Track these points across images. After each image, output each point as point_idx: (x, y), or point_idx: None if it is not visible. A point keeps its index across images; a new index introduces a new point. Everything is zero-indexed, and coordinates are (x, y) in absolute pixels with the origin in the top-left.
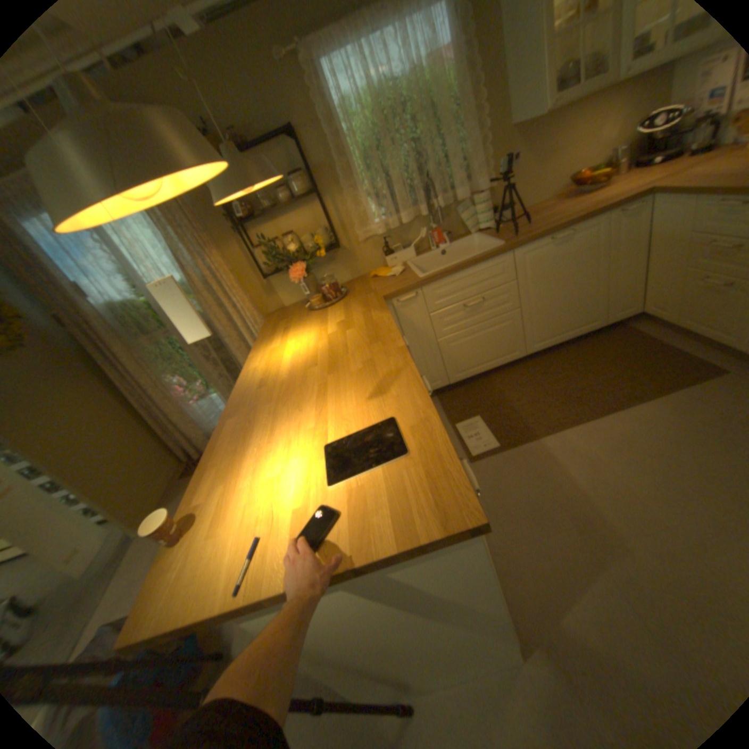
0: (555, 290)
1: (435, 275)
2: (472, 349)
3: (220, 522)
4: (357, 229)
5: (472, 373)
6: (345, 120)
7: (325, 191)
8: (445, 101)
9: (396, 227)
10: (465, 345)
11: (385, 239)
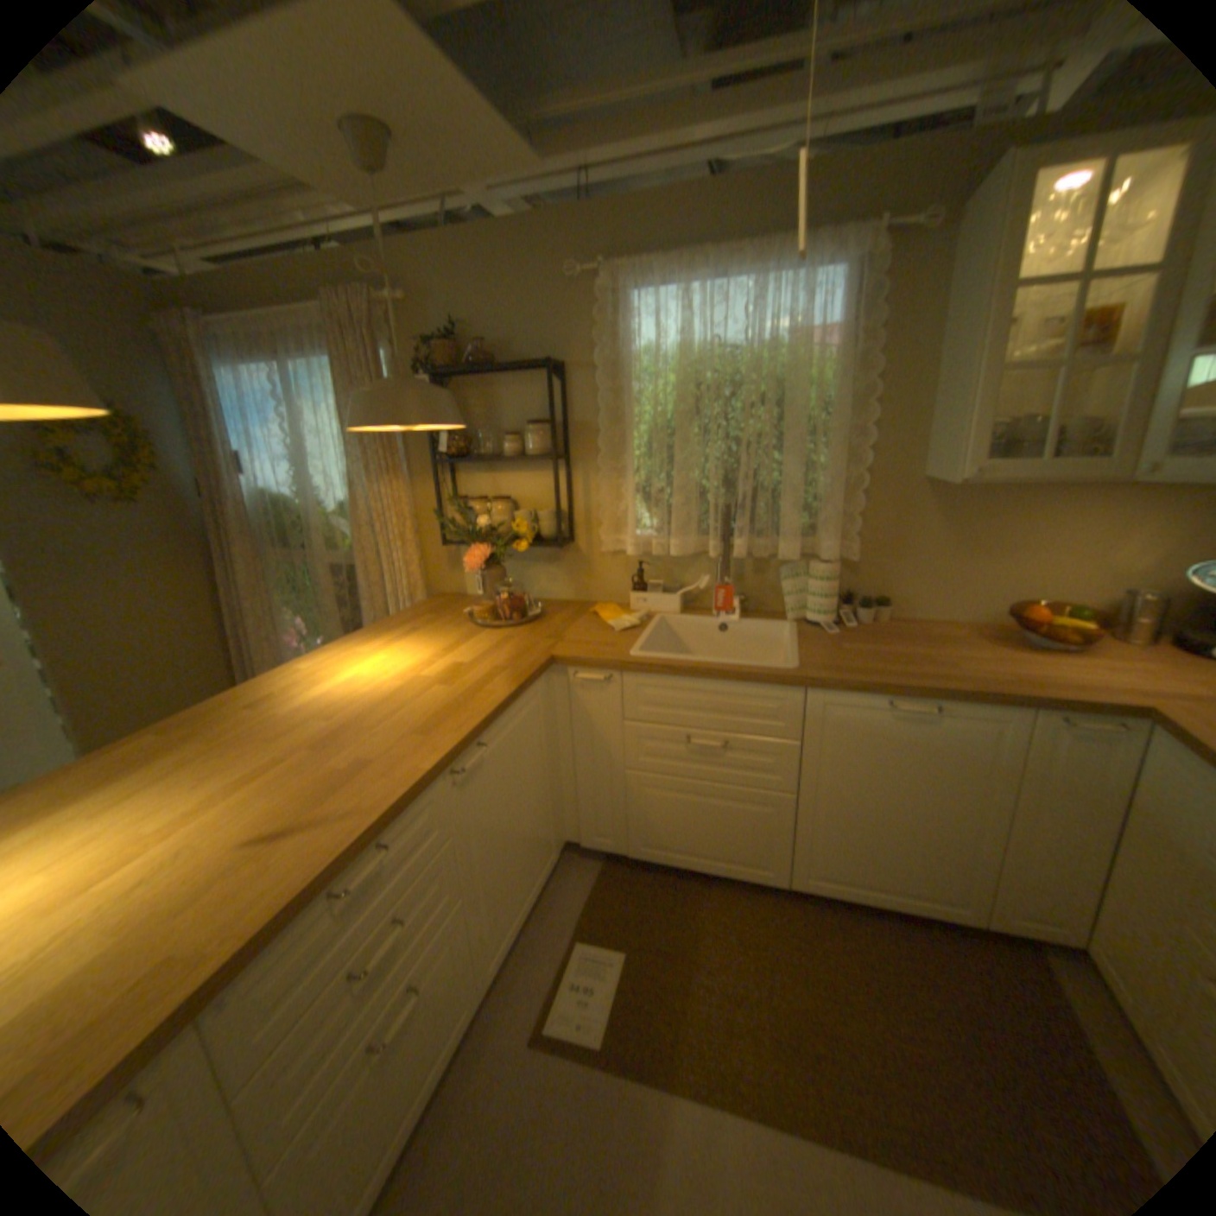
0: (878, 800)
1: (652, 662)
2: (683, 819)
3: None
4: (605, 530)
5: (672, 861)
6: (635, 377)
7: (580, 459)
8: (799, 401)
9: (661, 553)
10: (672, 805)
11: (641, 563)
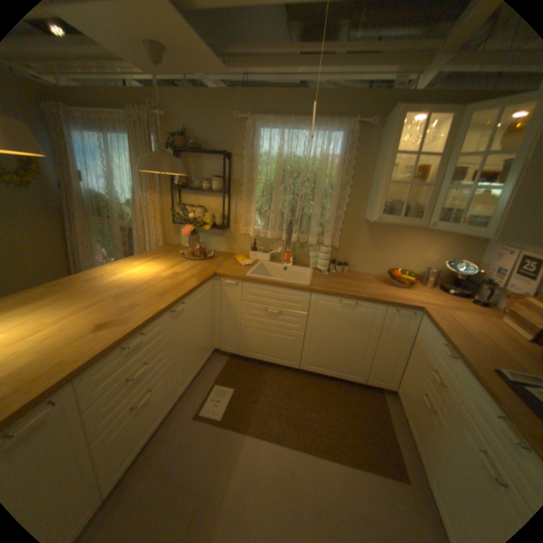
0: (332, 336)
1: (254, 279)
2: (261, 341)
3: None
4: (242, 225)
5: (256, 357)
6: (259, 164)
7: (234, 194)
8: (321, 183)
9: (264, 237)
10: (257, 335)
11: (256, 240)
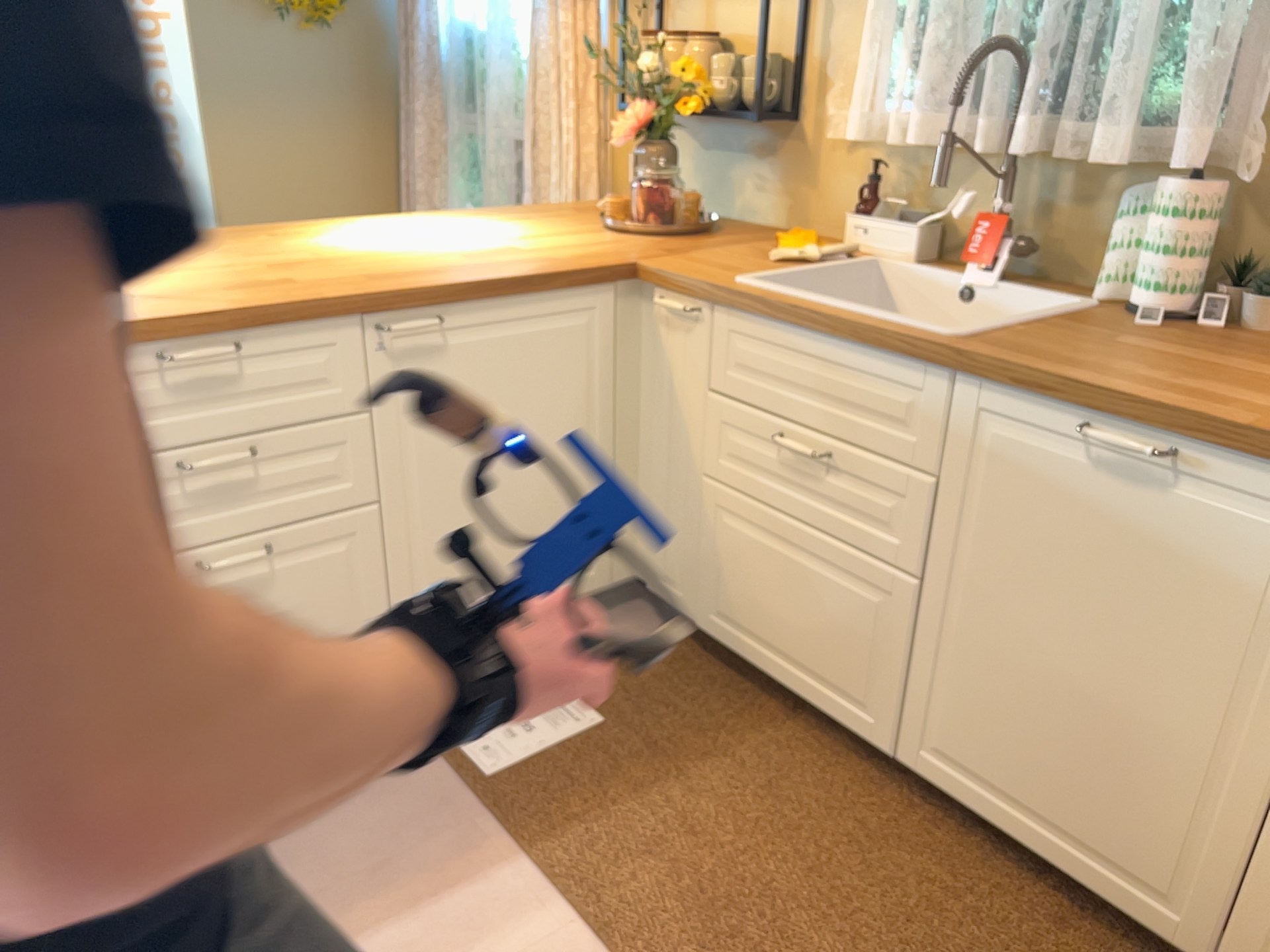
0: (1044, 625)
1: (751, 293)
2: (764, 579)
3: None
4: (837, 100)
5: (745, 648)
6: None
7: None
8: None
9: (902, 143)
10: (752, 551)
11: (878, 164)
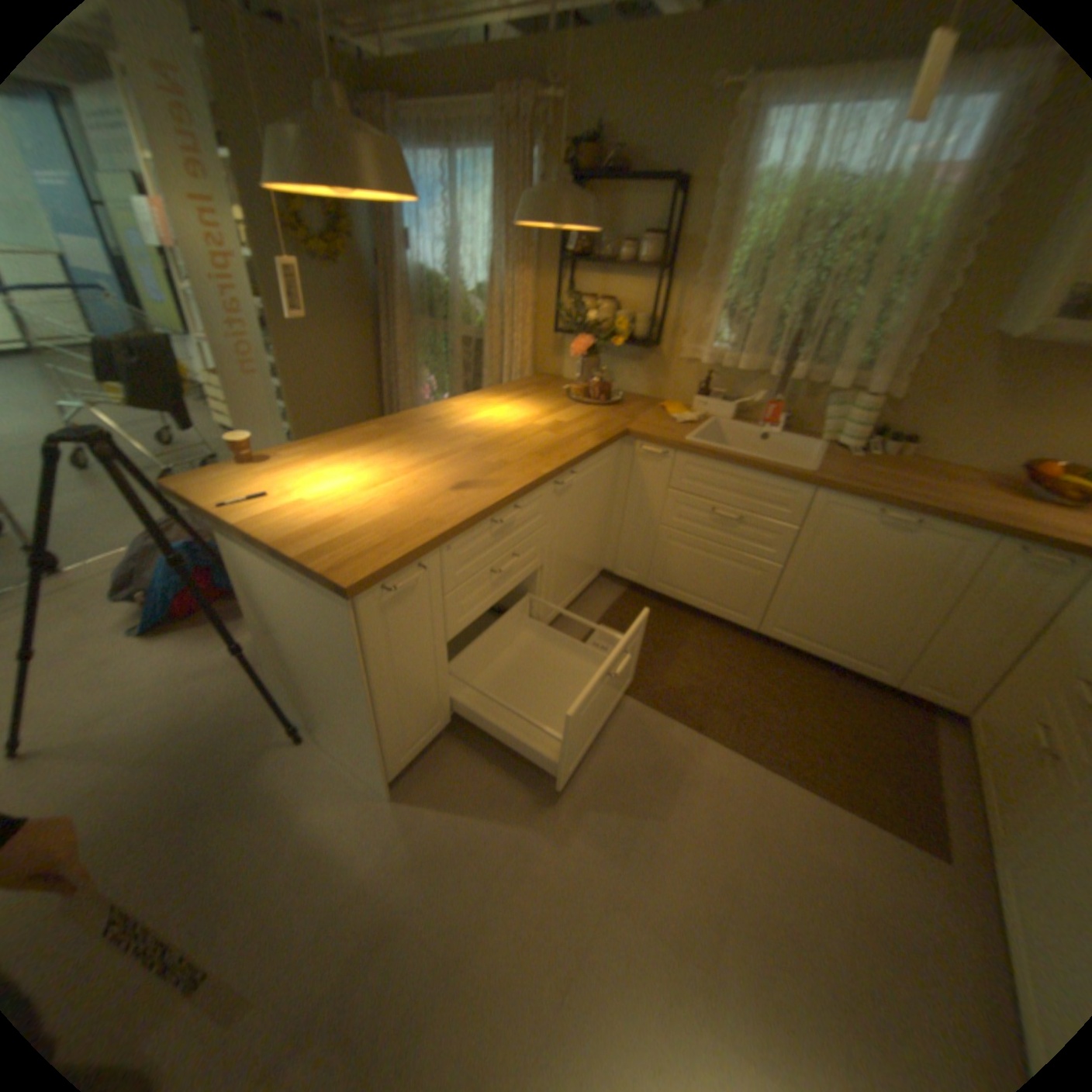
0: (846, 581)
1: (702, 448)
2: (693, 568)
3: (273, 472)
4: (688, 339)
5: (677, 596)
6: (752, 198)
7: (683, 271)
8: (899, 239)
9: (731, 366)
10: (688, 557)
11: (712, 372)
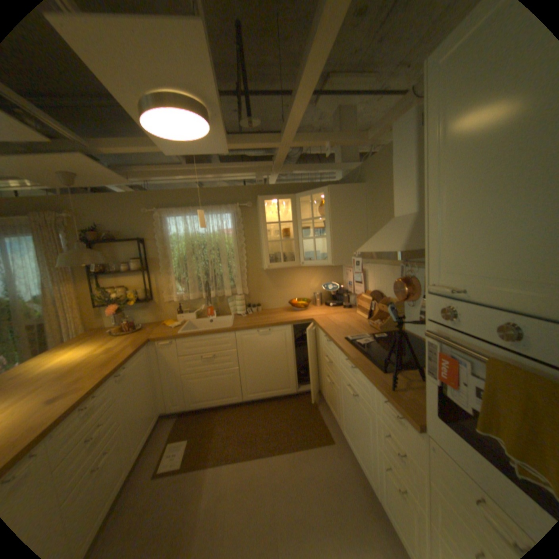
0: (260, 362)
1: (185, 334)
2: (204, 388)
3: None
4: (165, 294)
5: (202, 406)
6: (171, 244)
7: (153, 271)
8: (223, 250)
9: (187, 300)
10: (199, 384)
11: (180, 304)
